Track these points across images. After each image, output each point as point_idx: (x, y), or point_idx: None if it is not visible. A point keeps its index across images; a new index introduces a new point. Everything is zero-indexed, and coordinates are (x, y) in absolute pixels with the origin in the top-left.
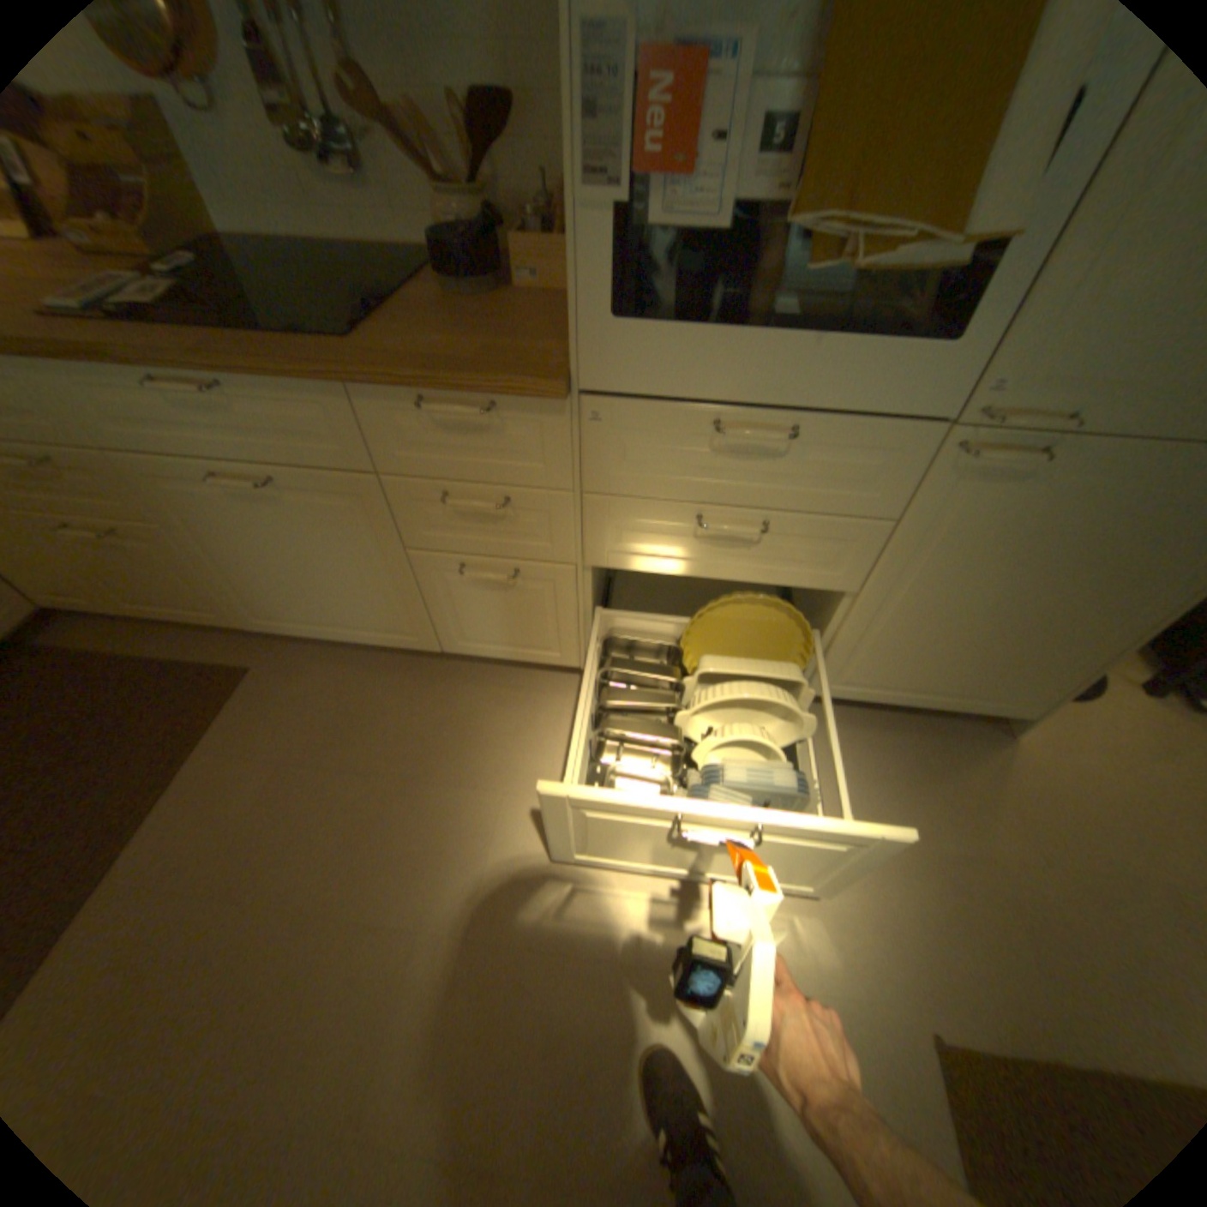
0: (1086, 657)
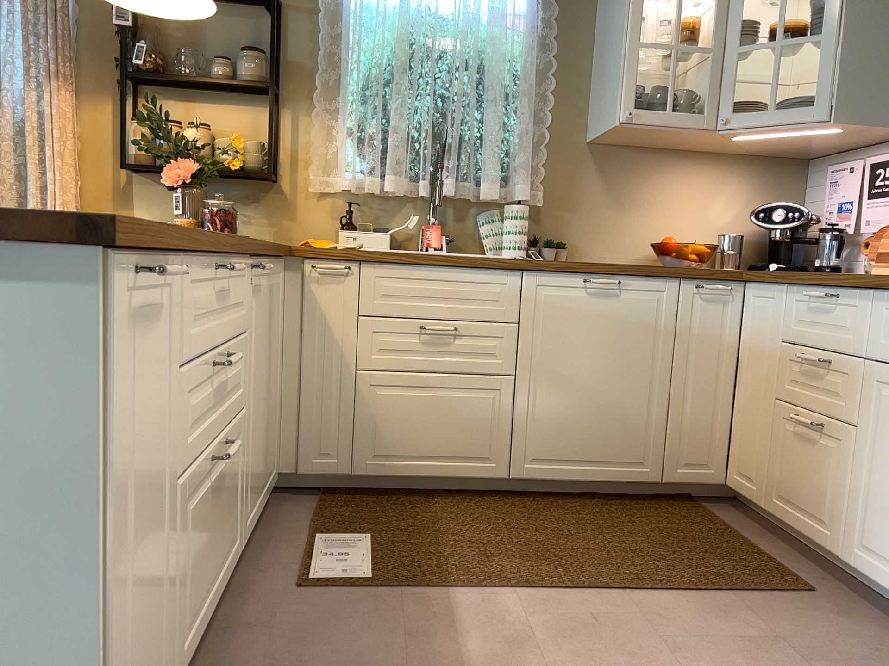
0: None
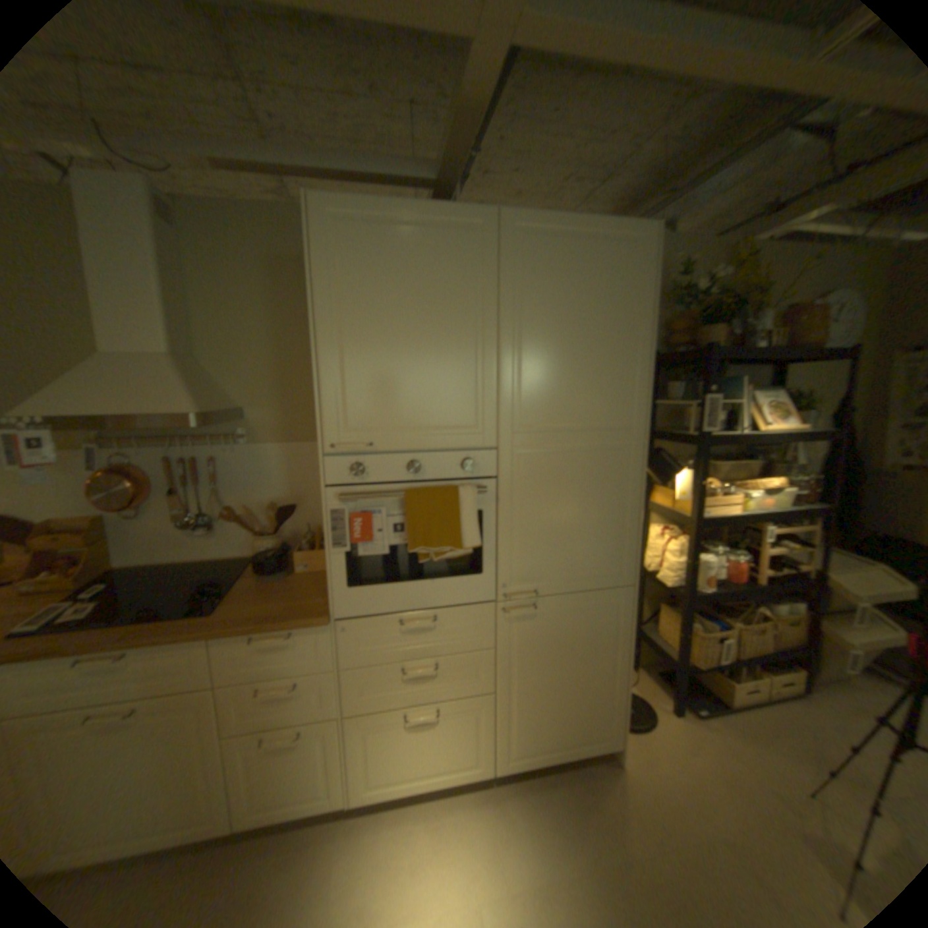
0: (615, 698)
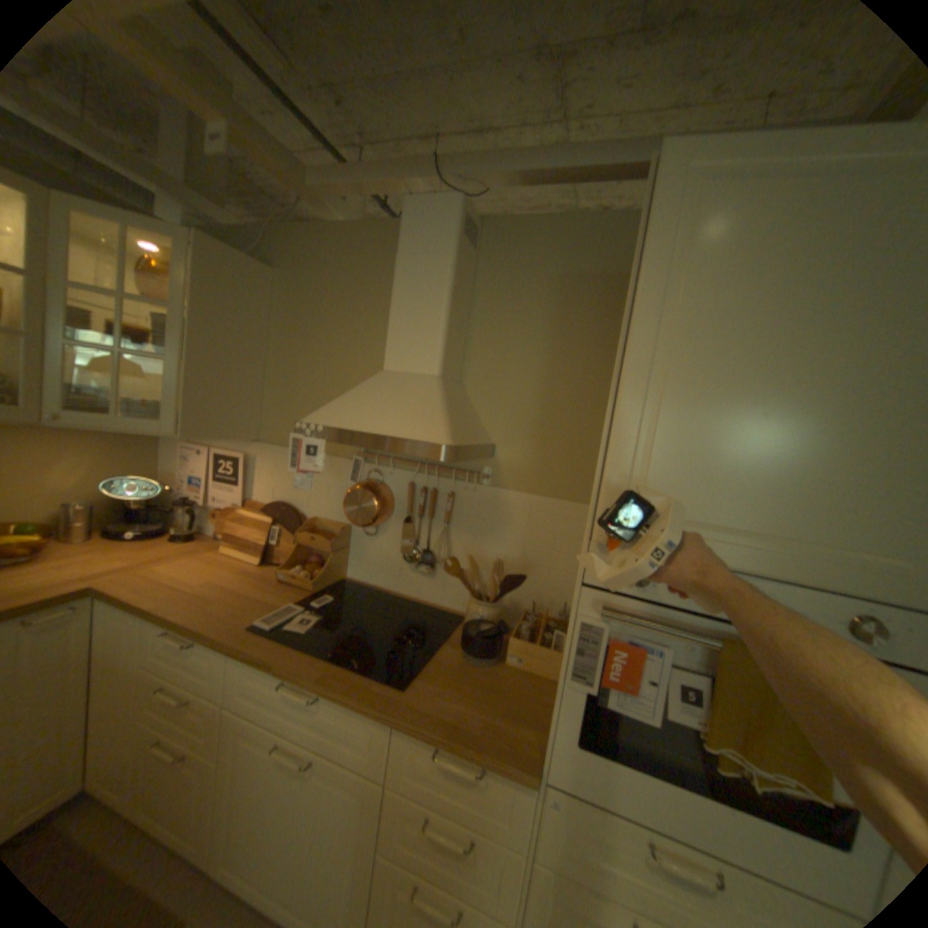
0: None
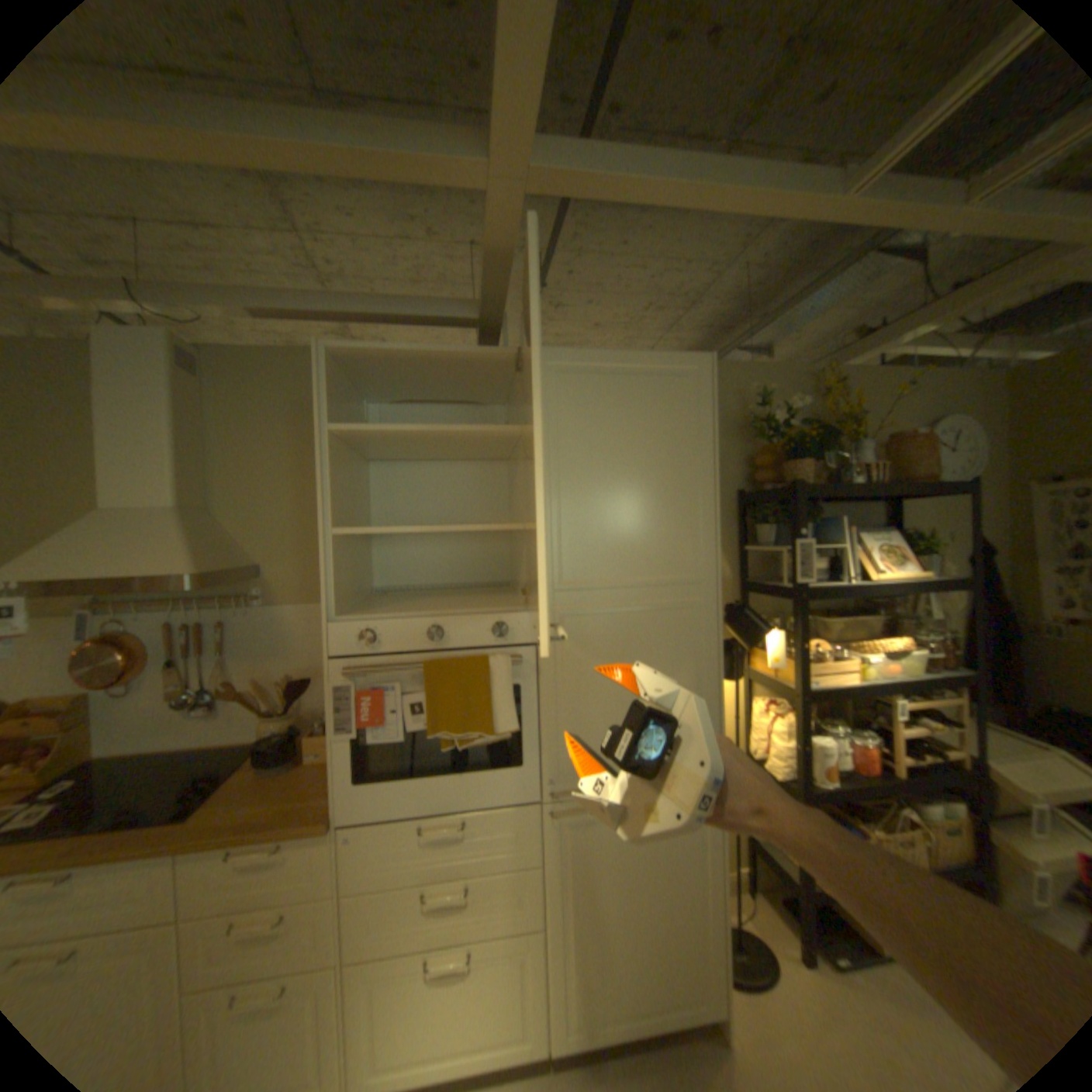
0: (709, 941)
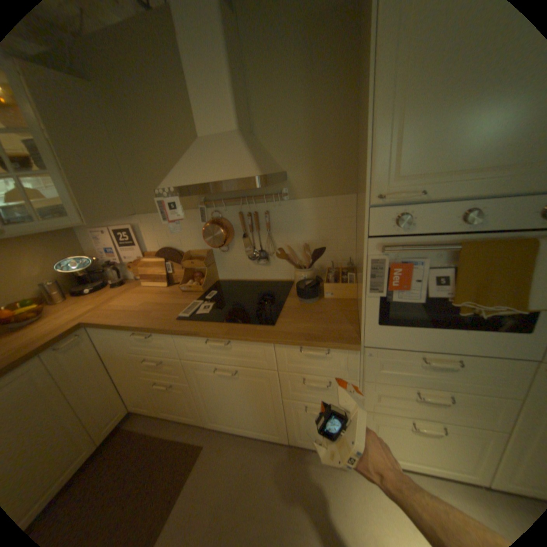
0: None
